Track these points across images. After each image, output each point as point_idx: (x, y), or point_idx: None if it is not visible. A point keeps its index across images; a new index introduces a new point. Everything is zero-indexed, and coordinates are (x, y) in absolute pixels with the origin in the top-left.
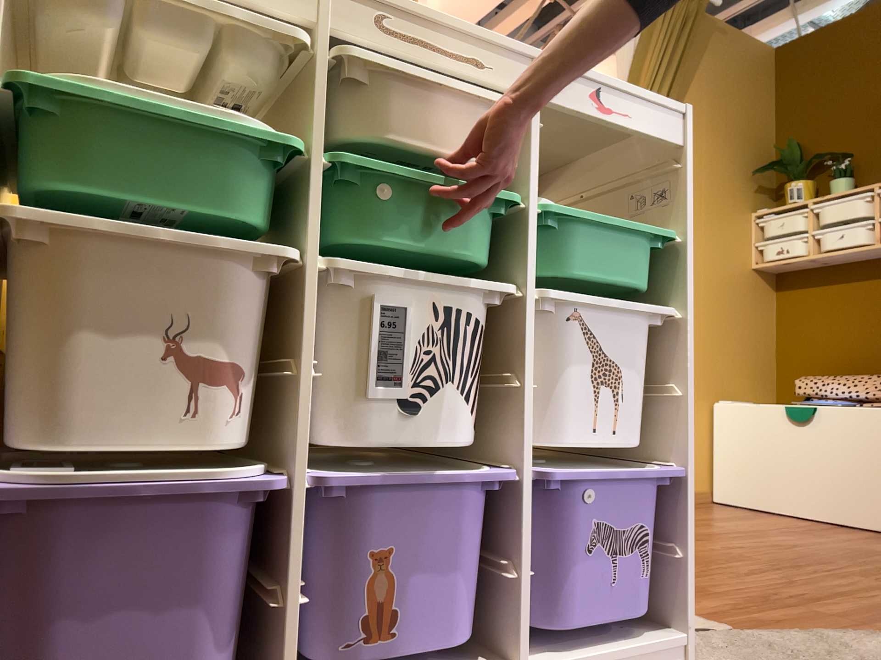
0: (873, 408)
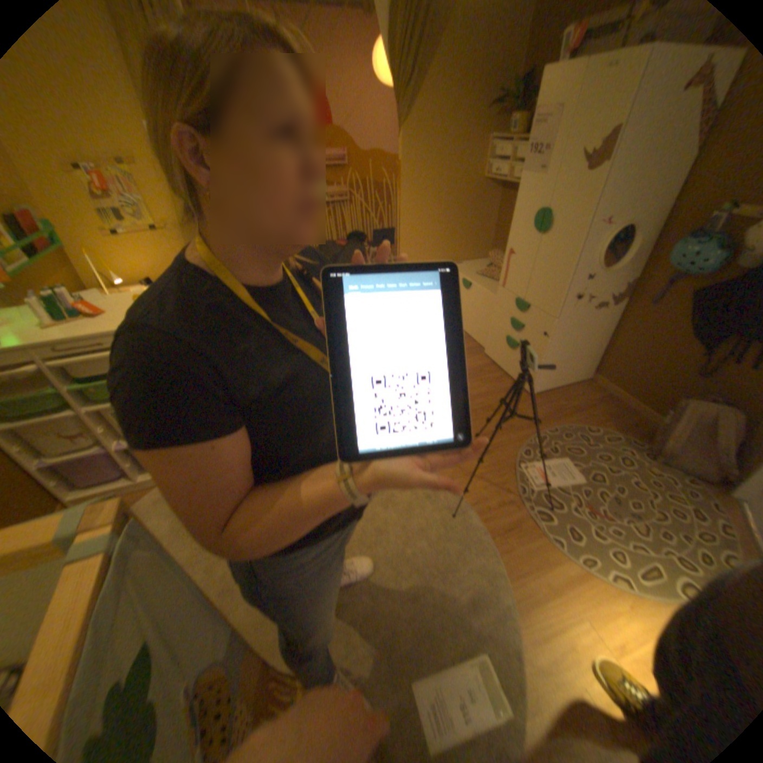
0: (489, 296)
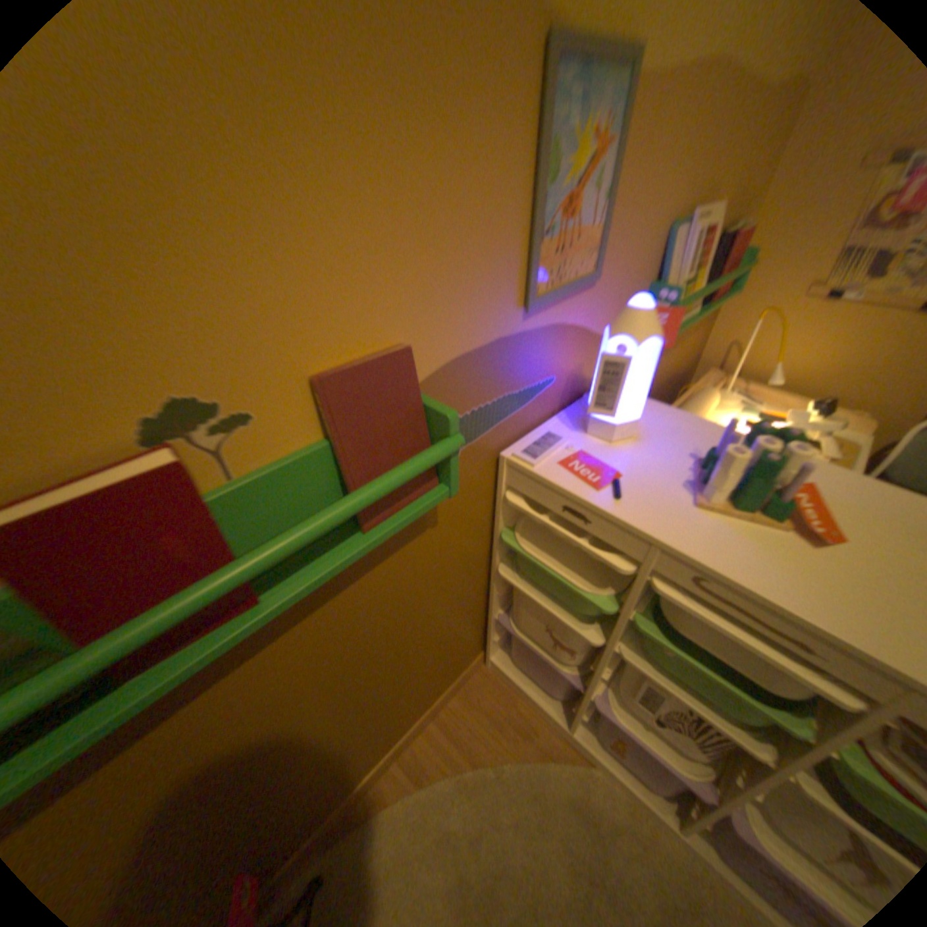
0: None
